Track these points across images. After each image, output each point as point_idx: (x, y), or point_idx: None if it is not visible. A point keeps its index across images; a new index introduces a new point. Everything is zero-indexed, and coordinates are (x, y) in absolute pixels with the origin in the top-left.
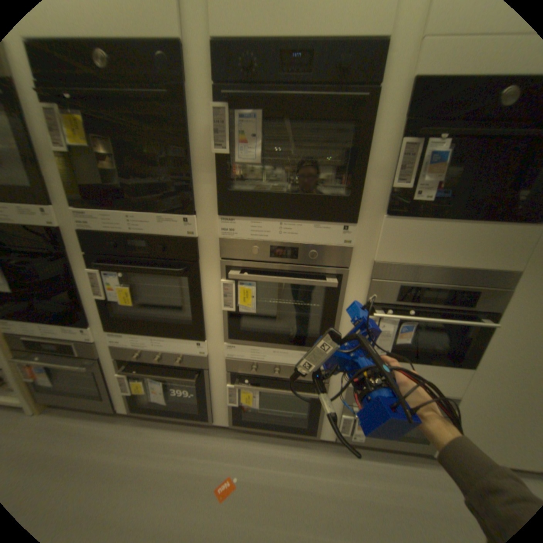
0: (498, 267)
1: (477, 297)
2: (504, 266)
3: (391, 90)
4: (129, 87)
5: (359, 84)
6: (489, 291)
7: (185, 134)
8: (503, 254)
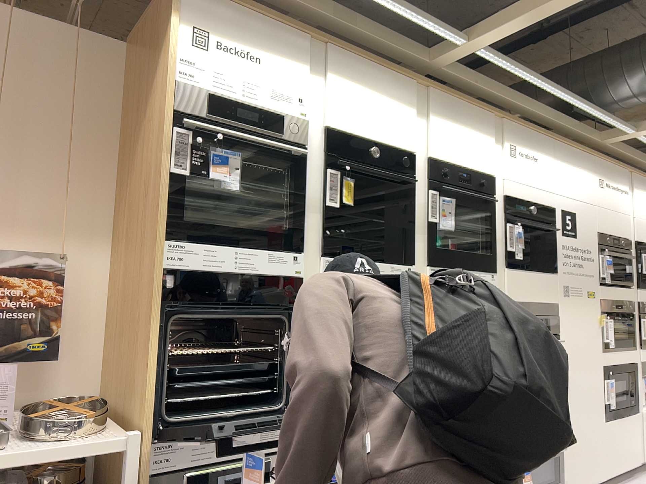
0: (547, 303)
1: (548, 322)
2: (551, 299)
3: (496, 199)
4: (386, 170)
5: (488, 194)
6: (551, 317)
7: (412, 206)
8: (549, 292)
